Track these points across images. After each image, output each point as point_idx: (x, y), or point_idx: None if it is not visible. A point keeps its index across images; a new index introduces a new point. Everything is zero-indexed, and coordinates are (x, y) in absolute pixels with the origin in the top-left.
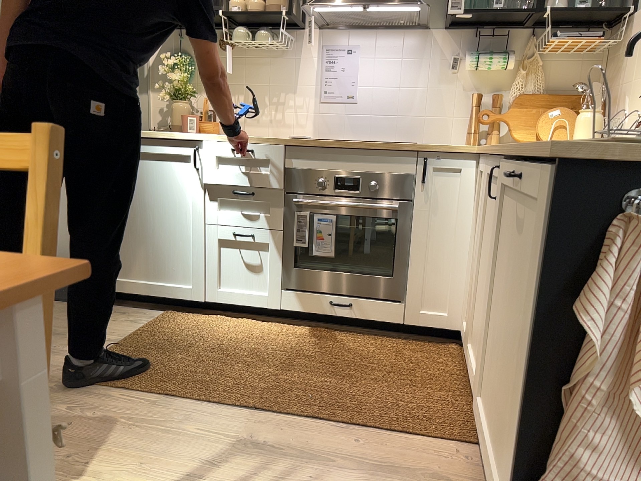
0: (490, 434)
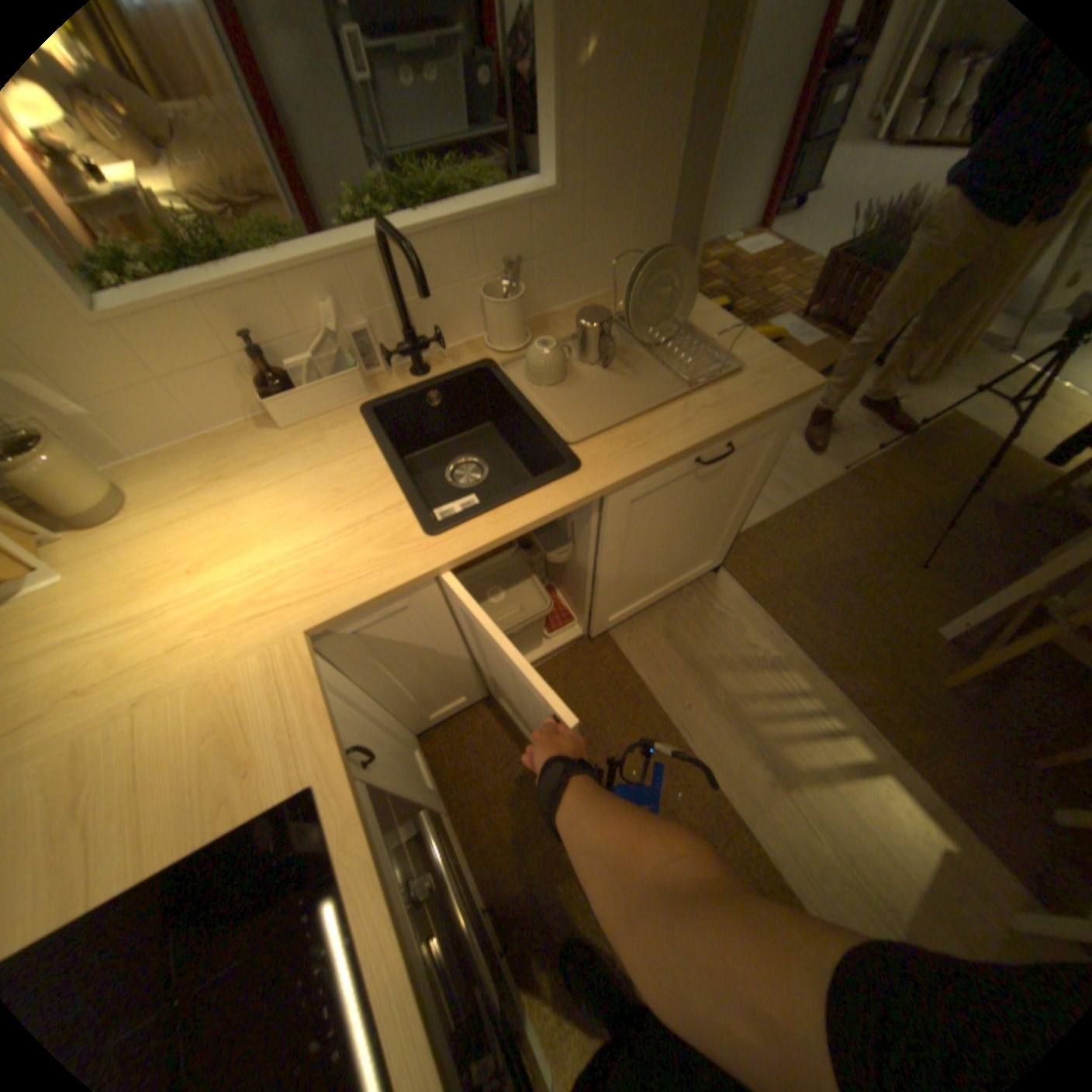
0: (653, 592)
